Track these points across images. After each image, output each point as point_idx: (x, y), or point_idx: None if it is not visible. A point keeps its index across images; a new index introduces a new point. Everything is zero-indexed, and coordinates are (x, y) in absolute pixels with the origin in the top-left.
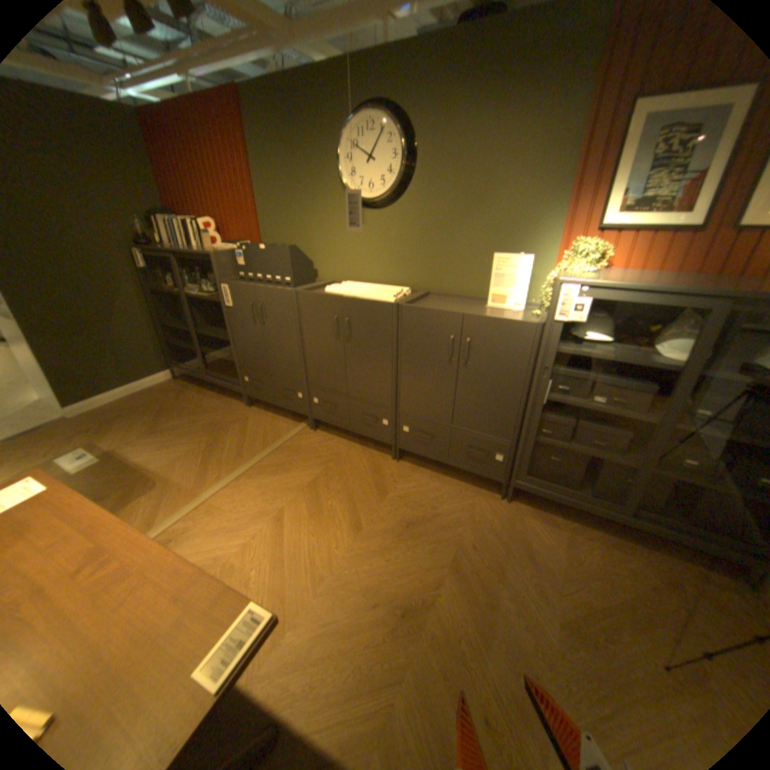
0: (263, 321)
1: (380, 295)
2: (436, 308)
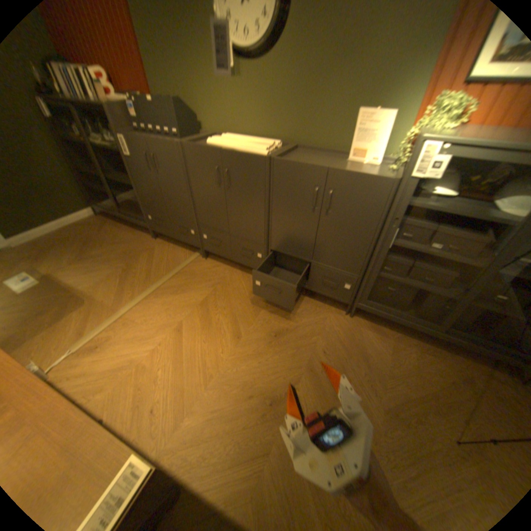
0: (157, 170)
1: (255, 148)
2: (304, 162)
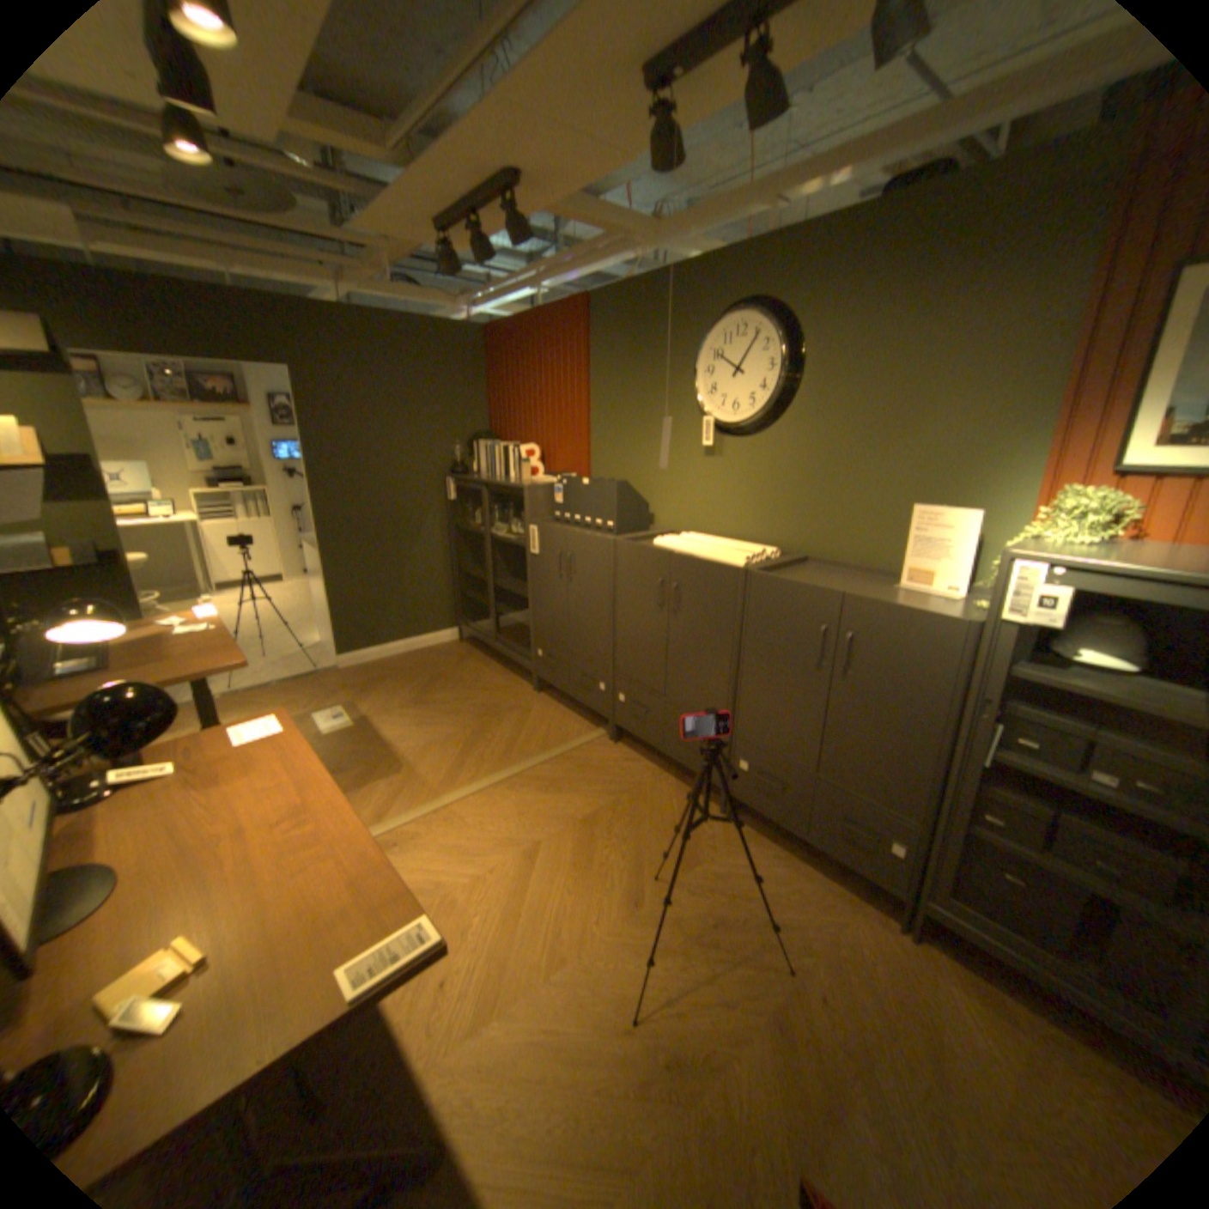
0: (572, 577)
1: (729, 554)
2: (806, 581)
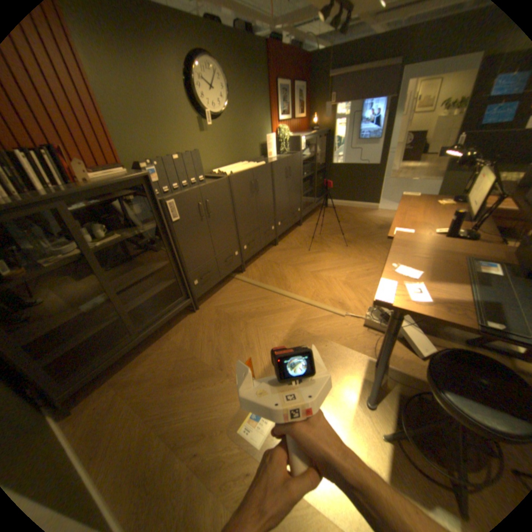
0: (209, 214)
1: (252, 164)
2: (279, 159)
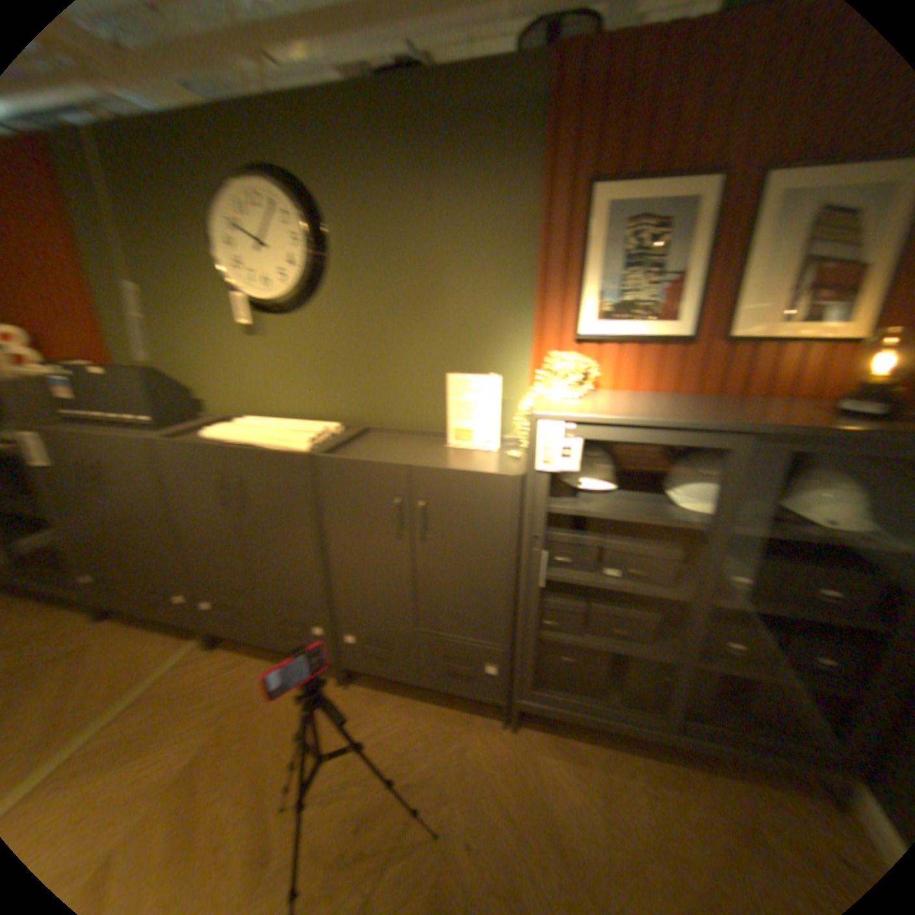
0: (96, 487)
1: (288, 437)
2: (369, 457)
